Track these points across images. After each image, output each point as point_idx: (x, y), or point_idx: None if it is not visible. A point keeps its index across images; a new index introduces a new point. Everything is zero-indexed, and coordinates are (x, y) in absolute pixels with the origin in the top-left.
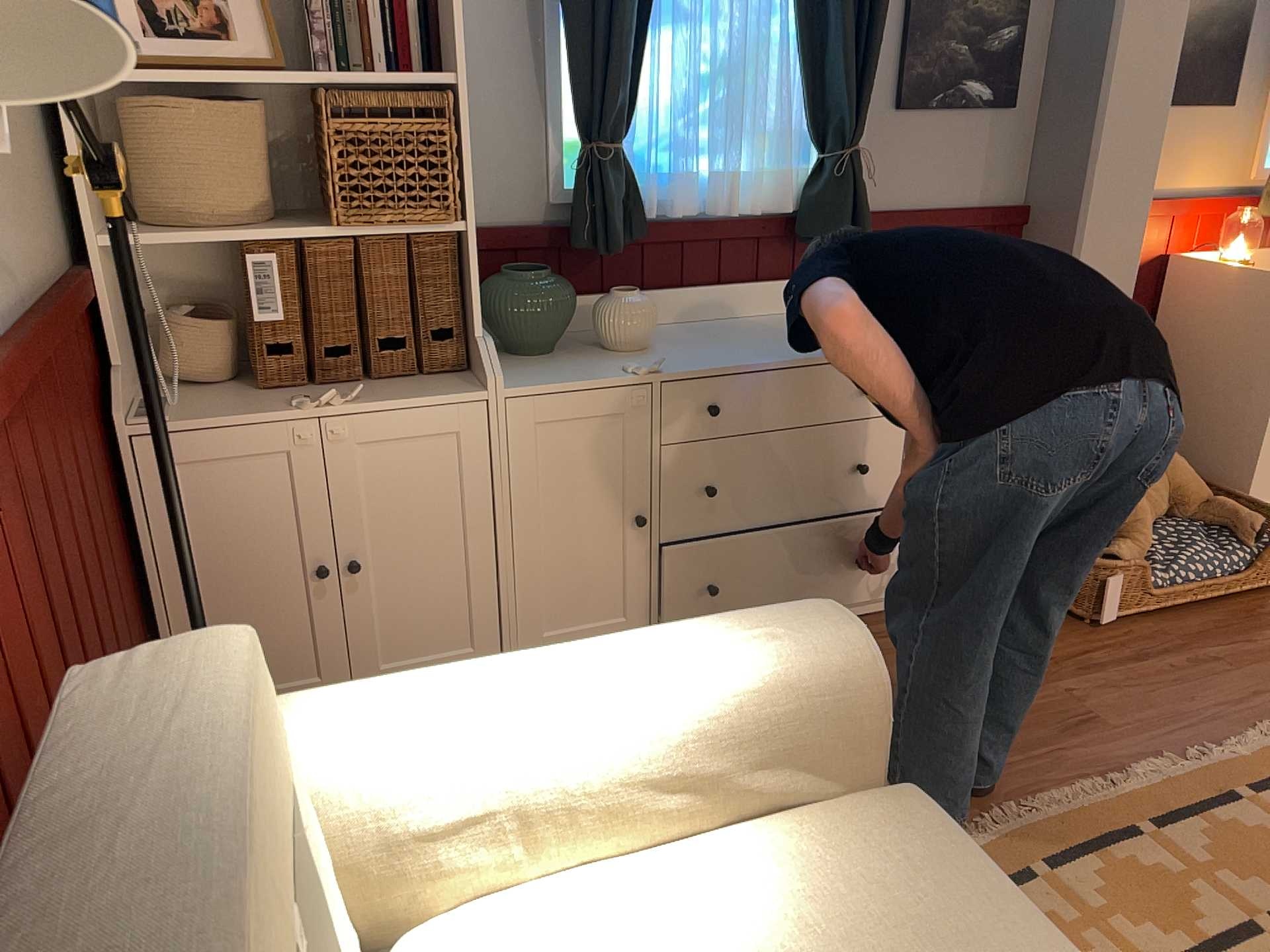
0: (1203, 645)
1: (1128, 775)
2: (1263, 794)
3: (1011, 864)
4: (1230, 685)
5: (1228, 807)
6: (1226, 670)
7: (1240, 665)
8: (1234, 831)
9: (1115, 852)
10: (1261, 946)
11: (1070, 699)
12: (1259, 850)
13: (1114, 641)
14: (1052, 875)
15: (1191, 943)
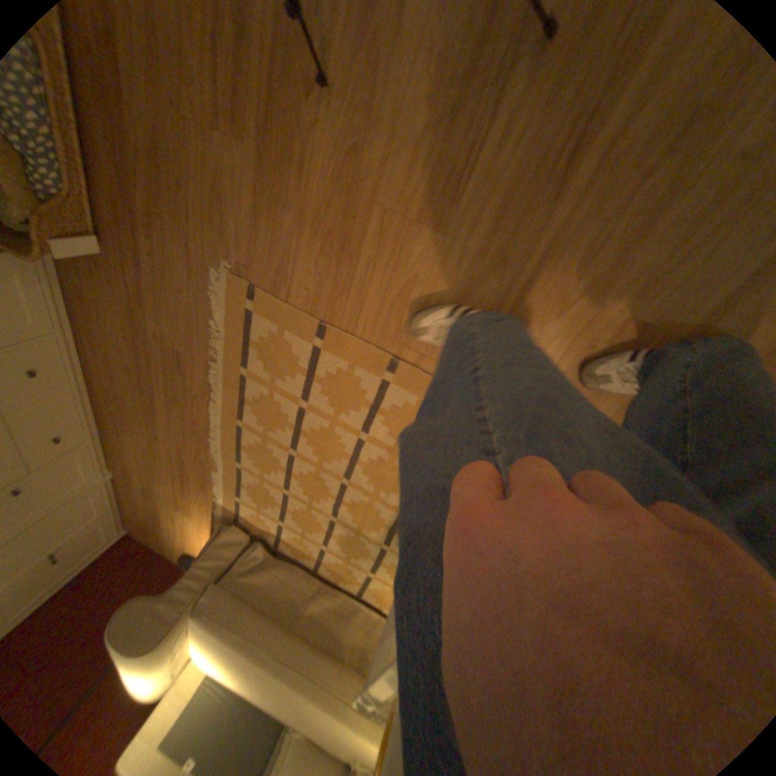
0: (127, 195)
1: (210, 389)
2: (244, 364)
3: (229, 465)
4: (170, 246)
5: (243, 386)
6: (155, 224)
7: (154, 206)
8: (253, 402)
9: (240, 441)
10: (292, 460)
11: (157, 341)
12: (265, 407)
13: (112, 248)
14: (239, 463)
15: (279, 470)
